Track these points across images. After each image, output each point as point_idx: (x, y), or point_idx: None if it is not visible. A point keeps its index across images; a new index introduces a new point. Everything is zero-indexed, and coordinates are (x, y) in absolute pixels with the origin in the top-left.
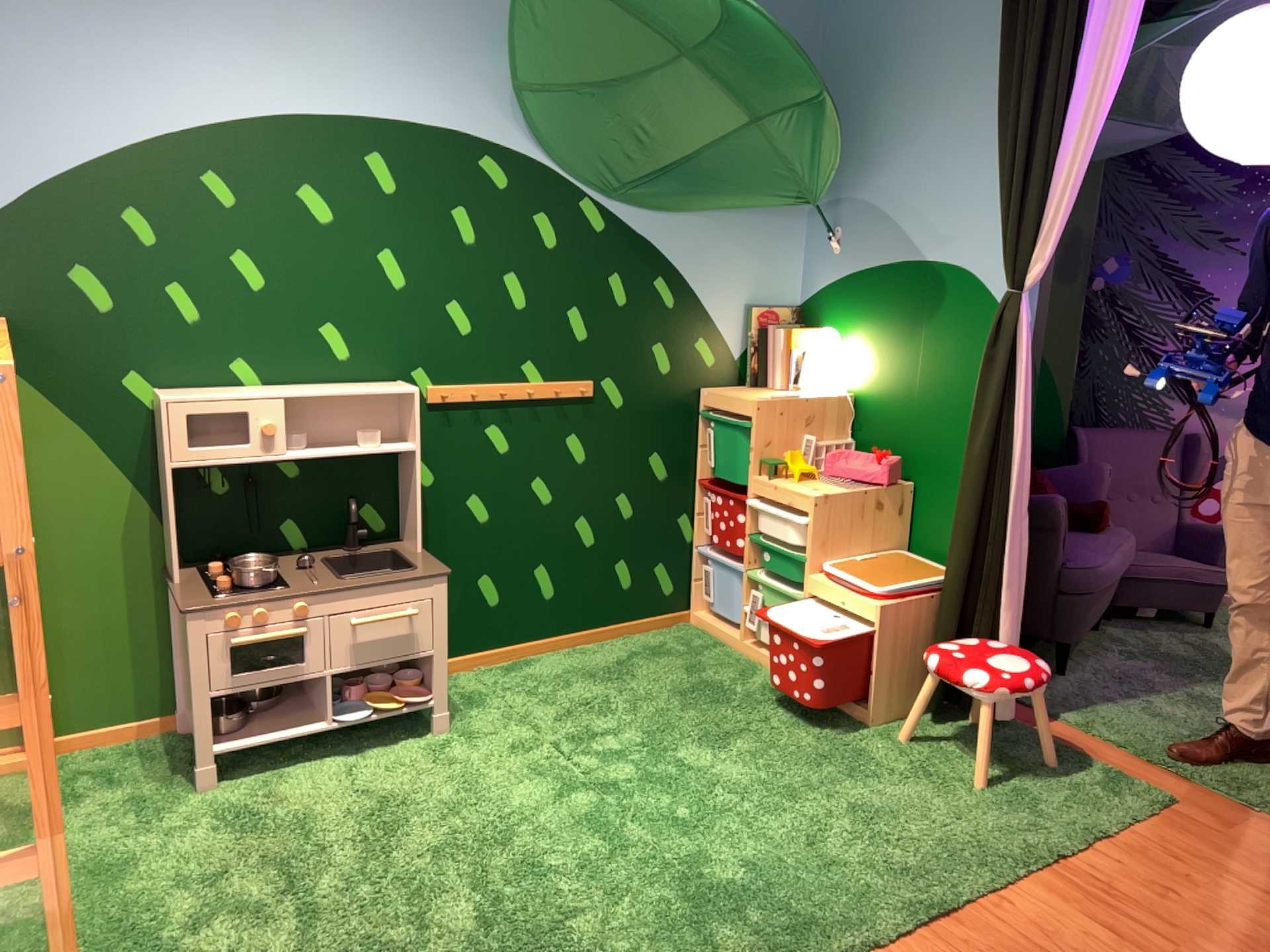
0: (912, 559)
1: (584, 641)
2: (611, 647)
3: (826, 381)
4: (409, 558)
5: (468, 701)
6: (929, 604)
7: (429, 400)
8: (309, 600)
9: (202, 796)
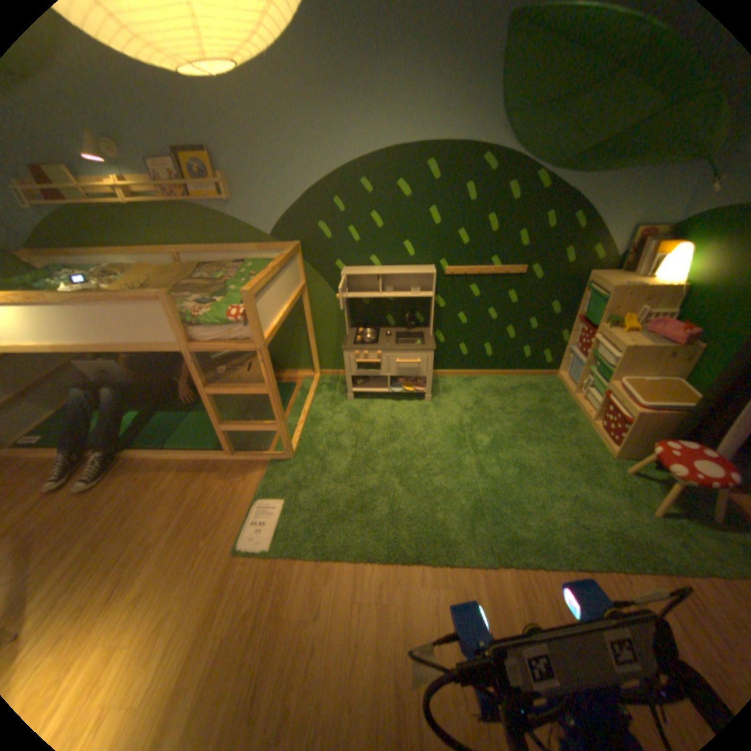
0: (688, 389)
1: (502, 376)
2: (512, 381)
3: (675, 276)
4: (422, 339)
5: (441, 392)
6: (681, 421)
7: (443, 273)
8: (378, 352)
9: (344, 405)
